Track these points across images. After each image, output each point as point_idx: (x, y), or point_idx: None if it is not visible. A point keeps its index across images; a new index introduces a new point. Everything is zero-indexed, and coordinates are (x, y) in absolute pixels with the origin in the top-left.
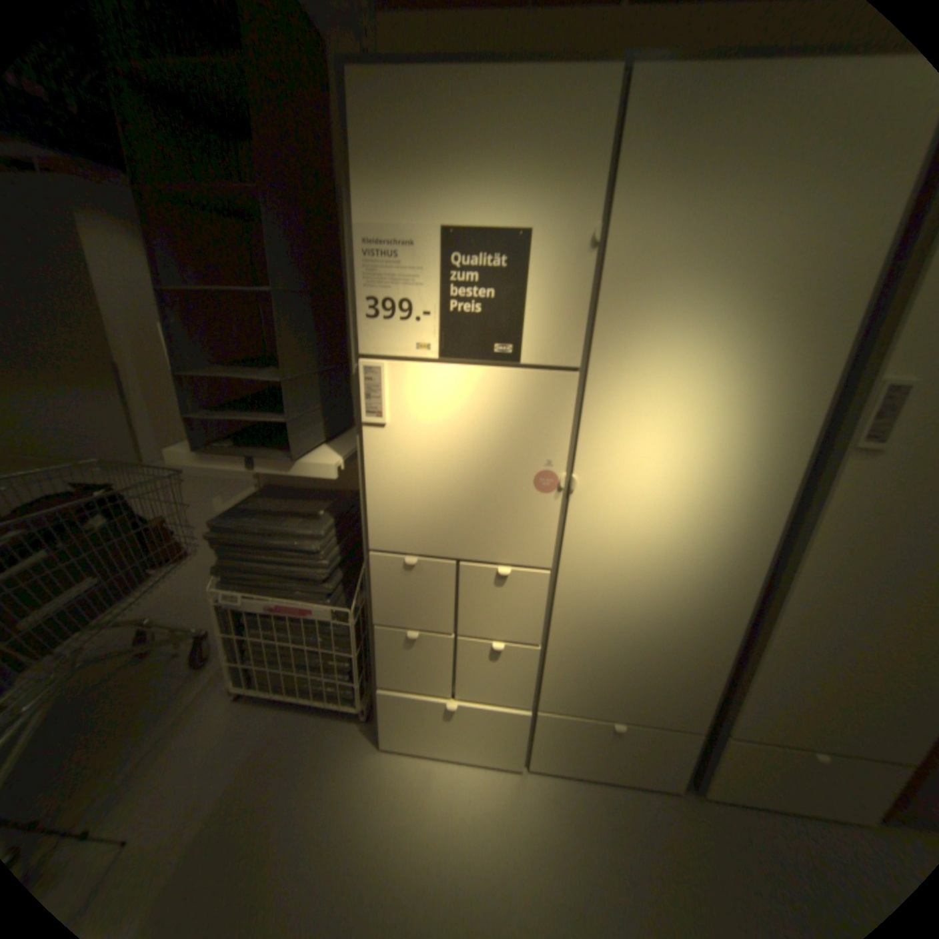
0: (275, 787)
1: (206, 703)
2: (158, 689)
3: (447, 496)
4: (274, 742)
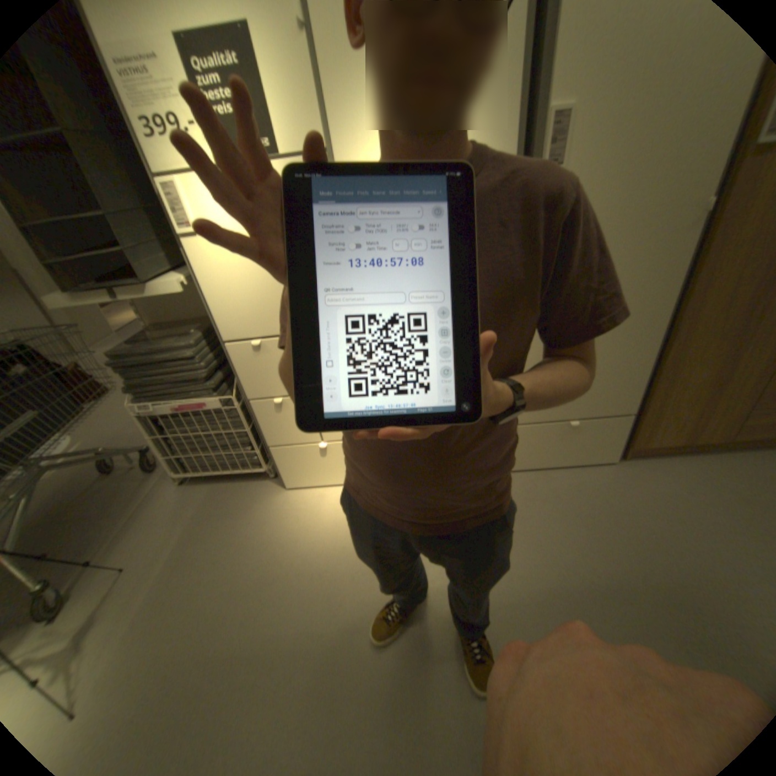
0: (218, 525)
1: (160, 491)
2: (123, 491)
3: (263, 284)
4: (213, 502)
